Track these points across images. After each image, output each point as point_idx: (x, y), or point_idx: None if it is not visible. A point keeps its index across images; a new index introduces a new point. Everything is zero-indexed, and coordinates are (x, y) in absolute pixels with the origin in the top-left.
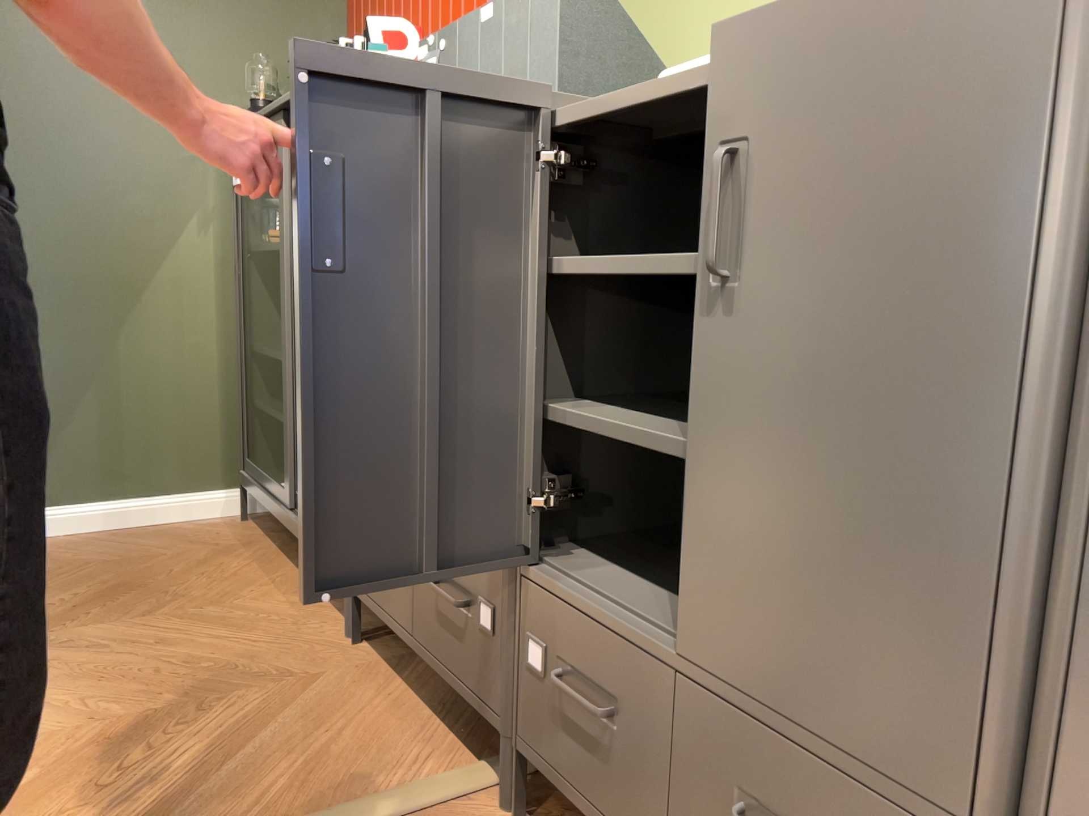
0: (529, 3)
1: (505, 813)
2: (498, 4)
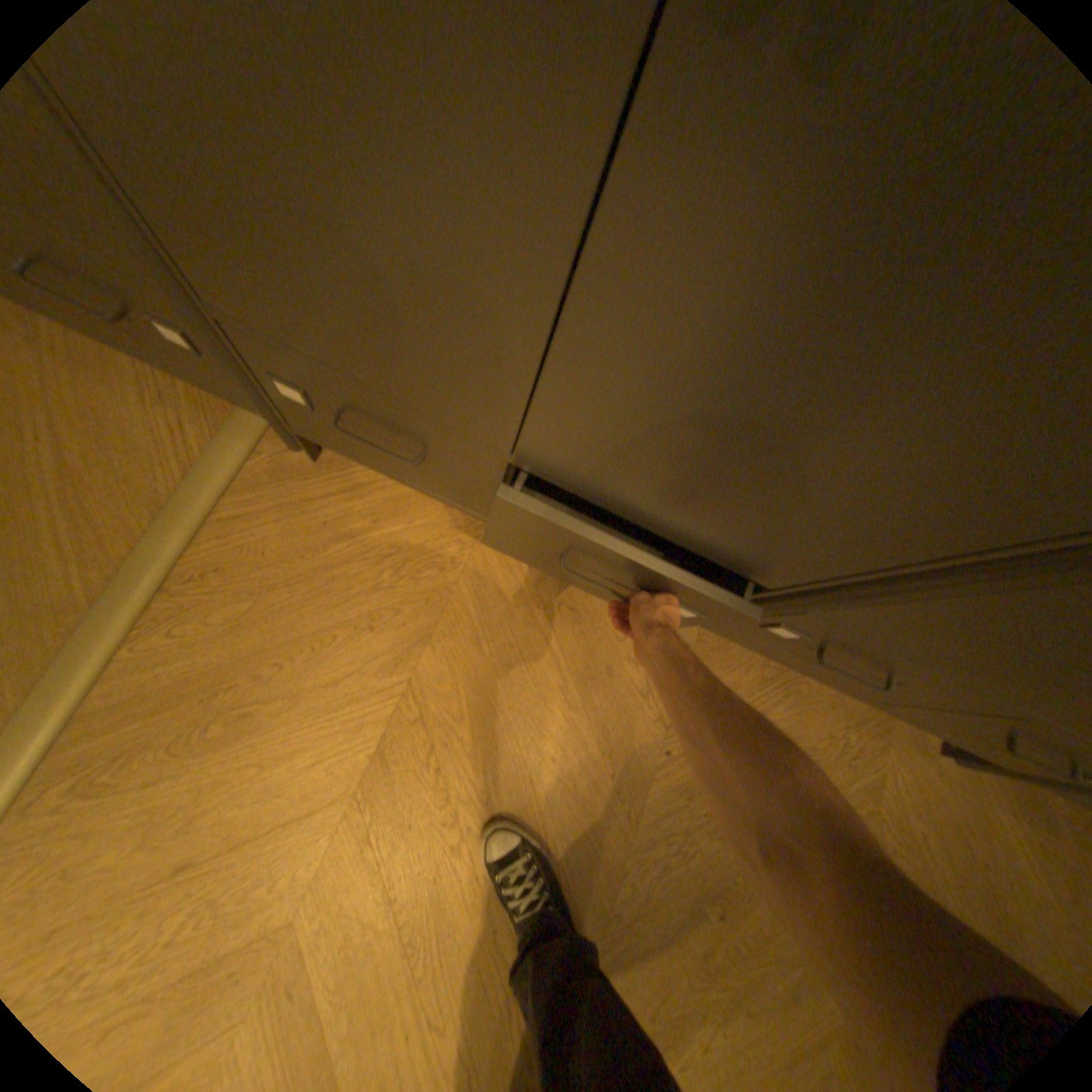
0: None
1: (299, 456)
2: None
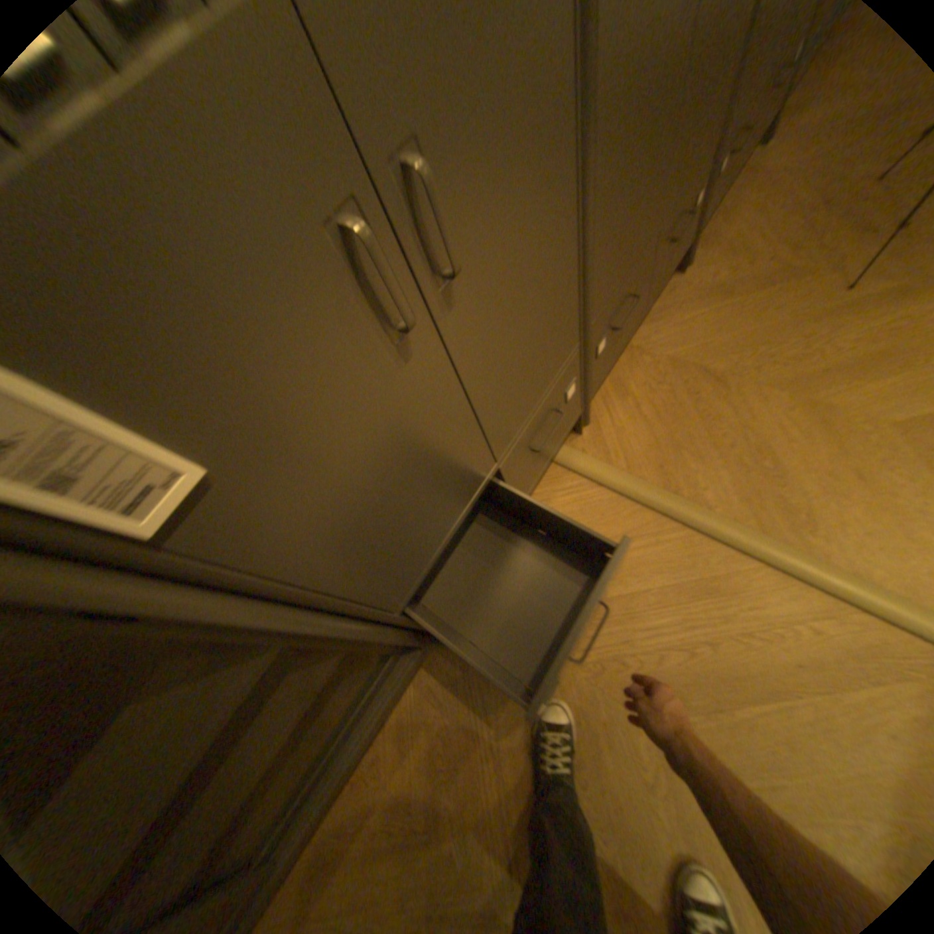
0: None
1: (585, 429)
2: None
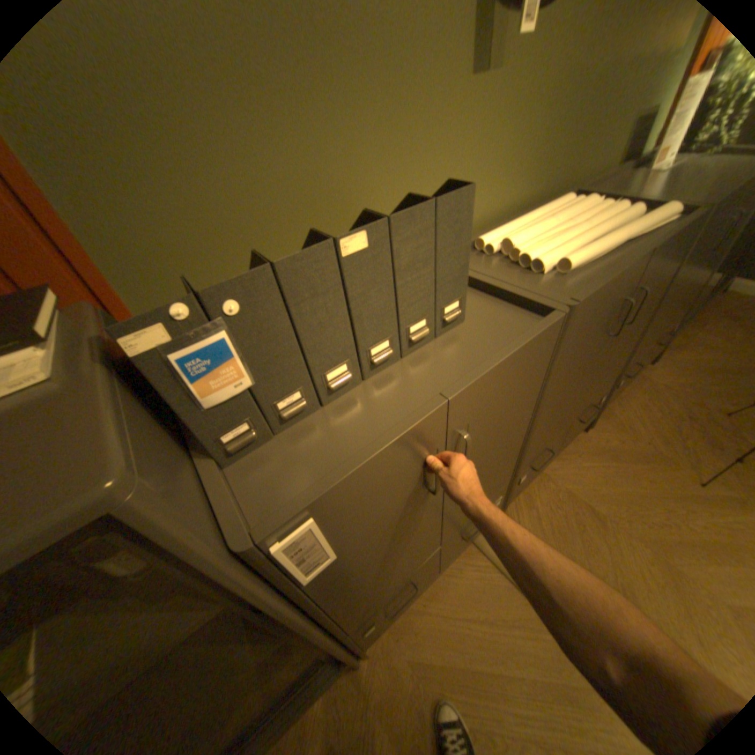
0: (435, 220)
1: None
2: (378, 224)
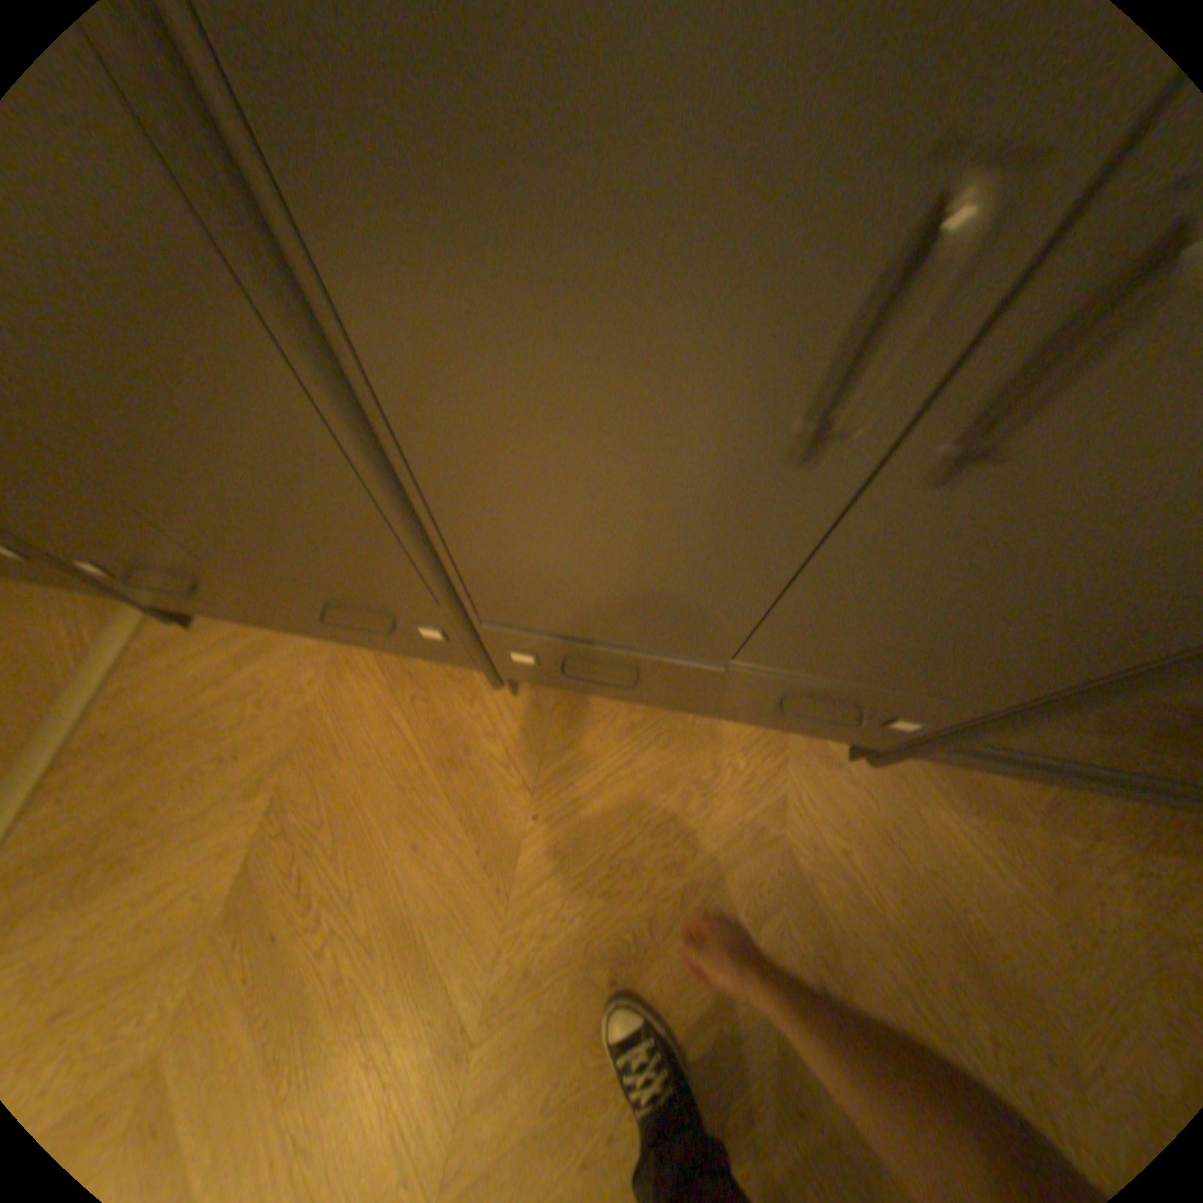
0: None
1: (171, 625)
2: None
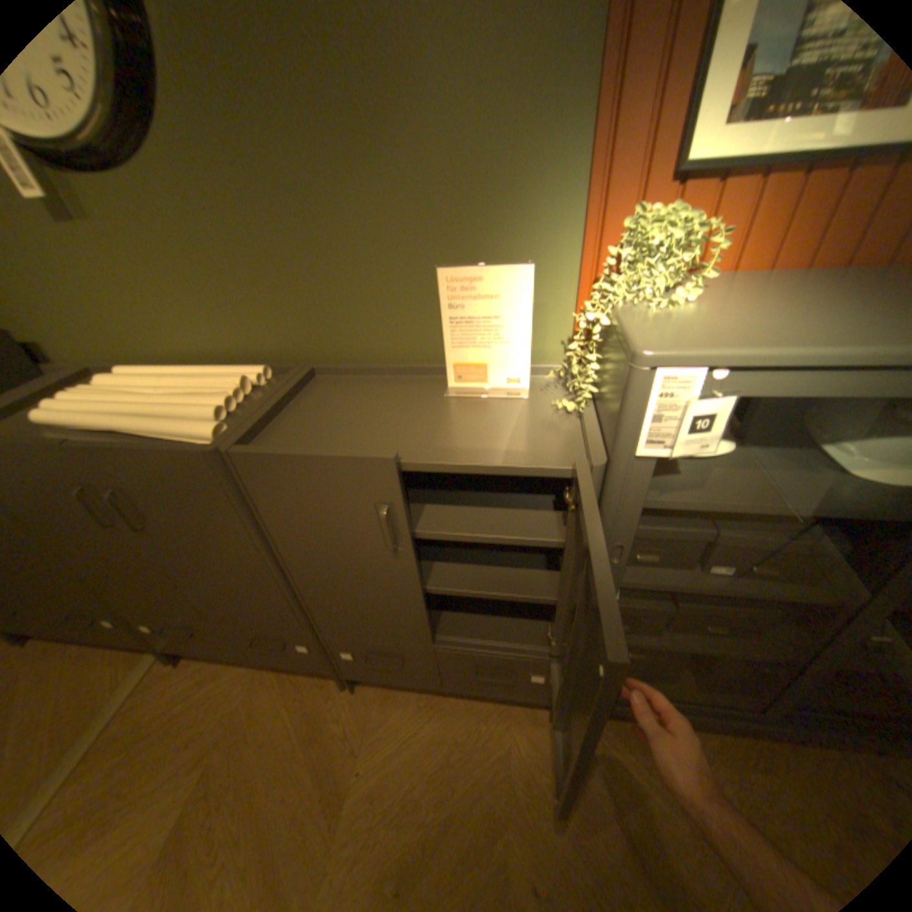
0: None
1: (167, 668)
2: None
